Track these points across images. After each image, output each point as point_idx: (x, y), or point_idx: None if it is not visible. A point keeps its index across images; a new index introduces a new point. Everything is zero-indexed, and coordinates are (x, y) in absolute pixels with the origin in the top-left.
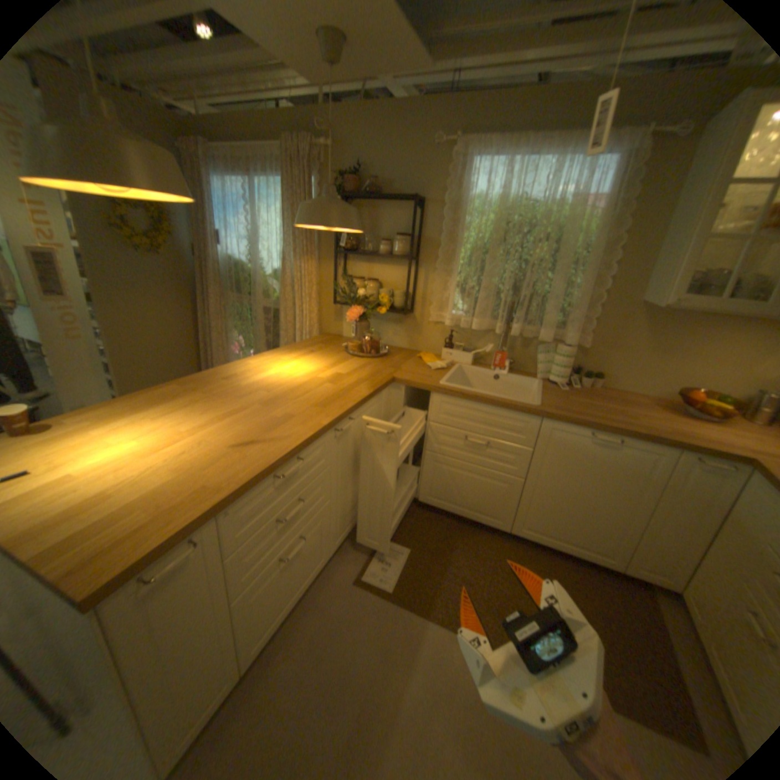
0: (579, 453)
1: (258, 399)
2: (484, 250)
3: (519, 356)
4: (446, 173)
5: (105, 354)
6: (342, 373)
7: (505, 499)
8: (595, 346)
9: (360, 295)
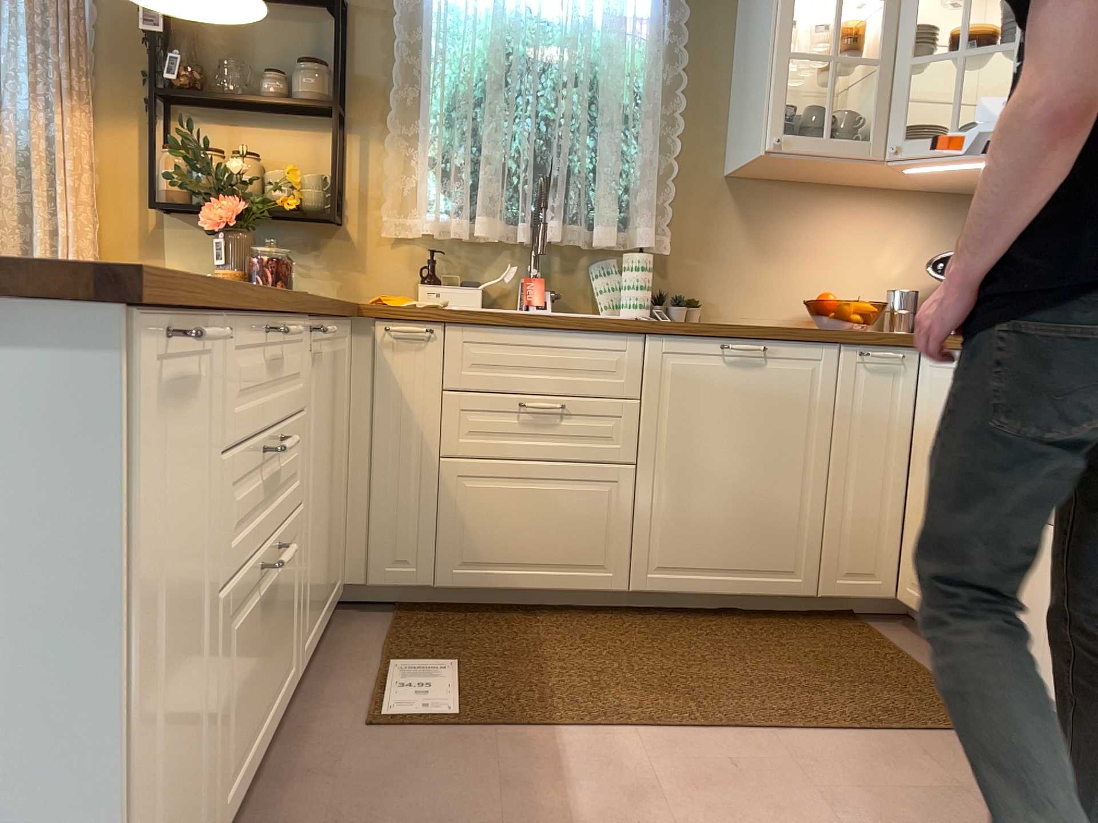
0: (712, 386)
1: None
2: (475, 99)
3: (562, 288)
4: None
5: None
6: None
7: (610, 519)
8: (677, 256)
9: (237, 172)
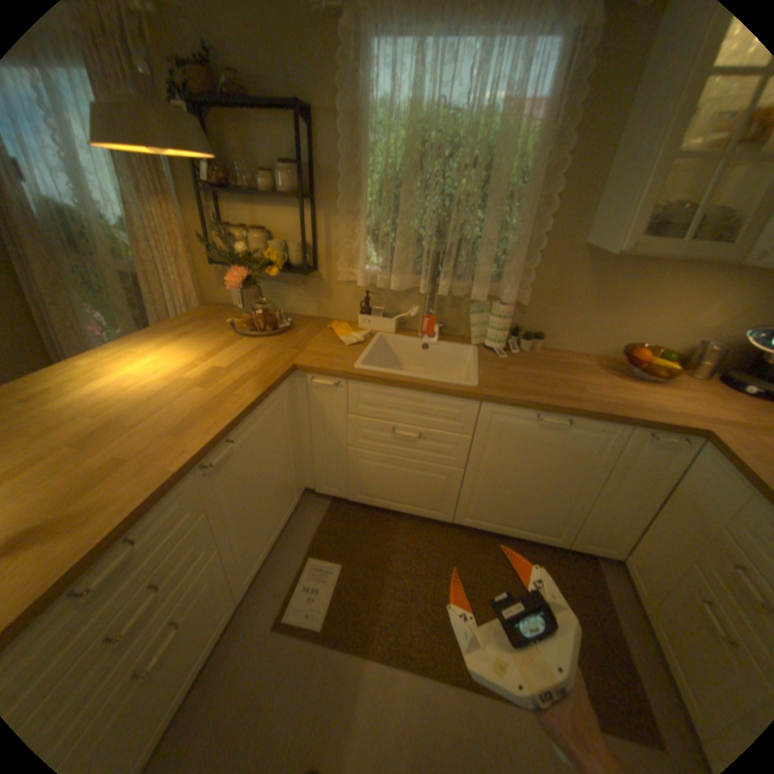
0: (524, 437)
1: (71, 435)
2: (397, 182)
3: (449, 318)
4: (335, 66)
5: None
6: (223, 365)
7: (445, 491)
8: (533, 302)
9: (239, 251)
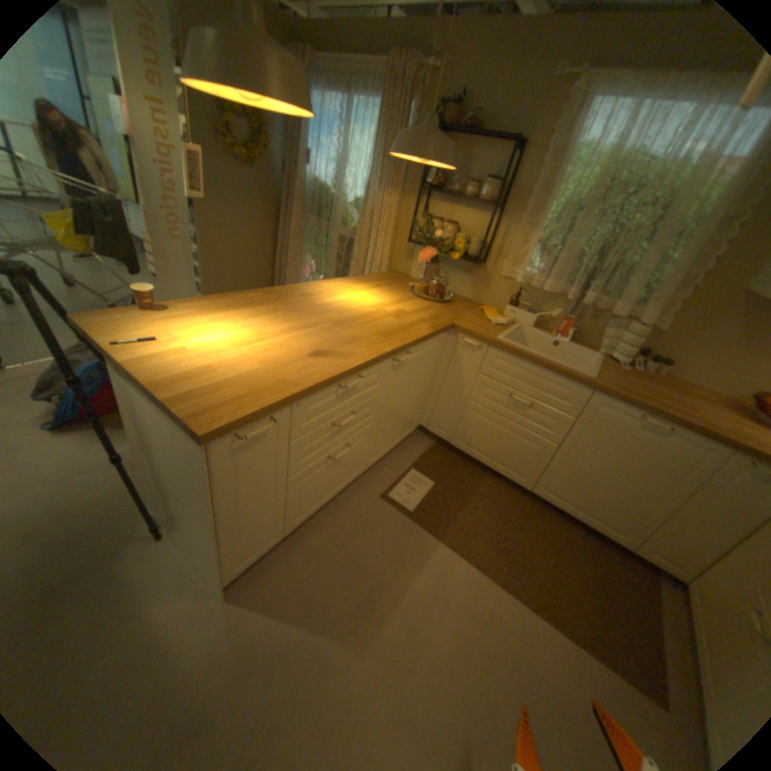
0: (623, 432)
1: (329, 319)
2: (578, 206)
3: (585, 326)
4: (558, 113)
5: (197, 258)
6: (406, 310)
7: (535, 460)
8: (673, 330)
9: (436, 236)
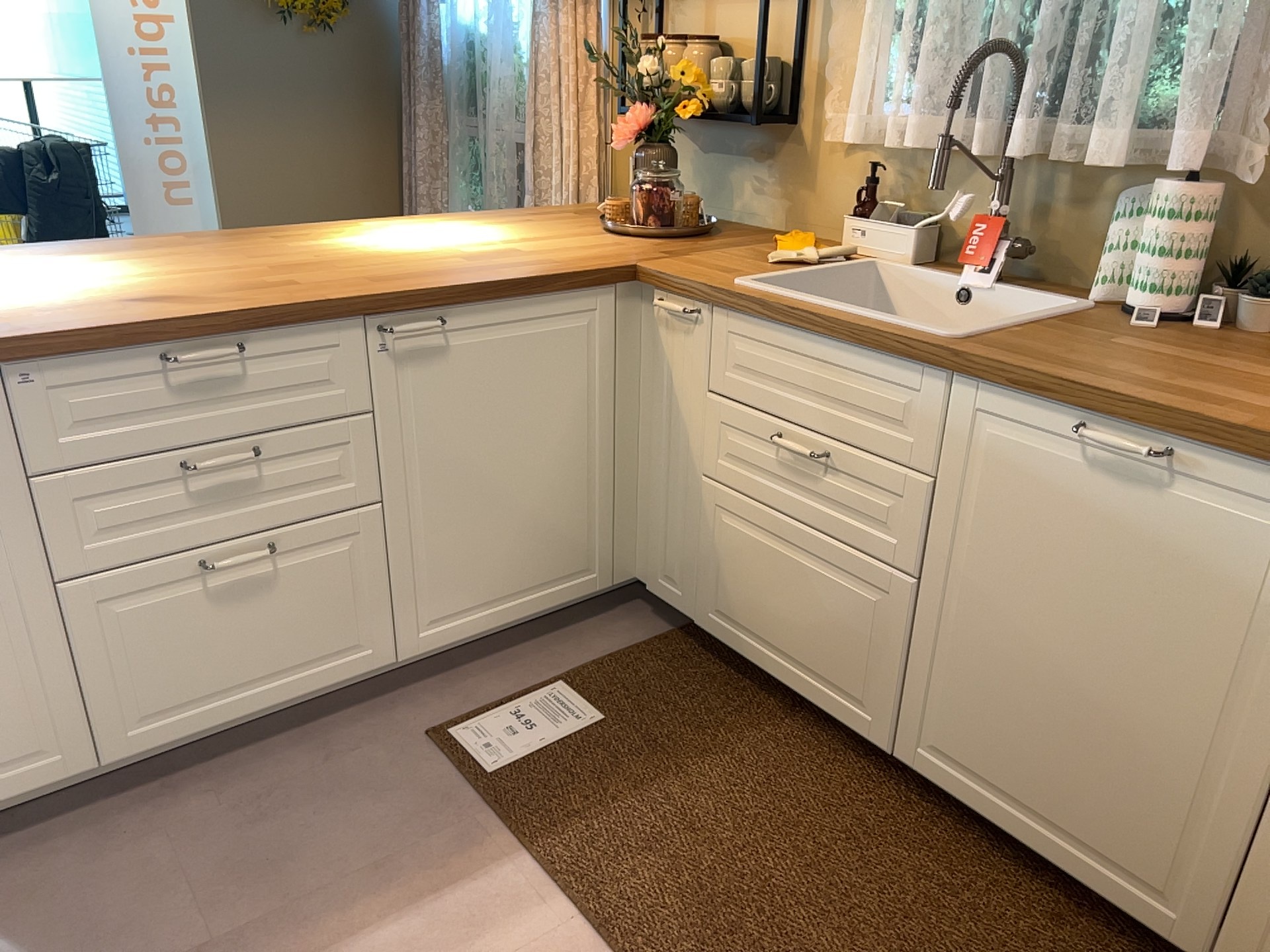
0: (1050, 495)
1: (282, 262)
2: None
3: (1060, 237)
4: None
5: None
6: (525, 249)
7: (875, 641)
8: None
9: (644, 74)
